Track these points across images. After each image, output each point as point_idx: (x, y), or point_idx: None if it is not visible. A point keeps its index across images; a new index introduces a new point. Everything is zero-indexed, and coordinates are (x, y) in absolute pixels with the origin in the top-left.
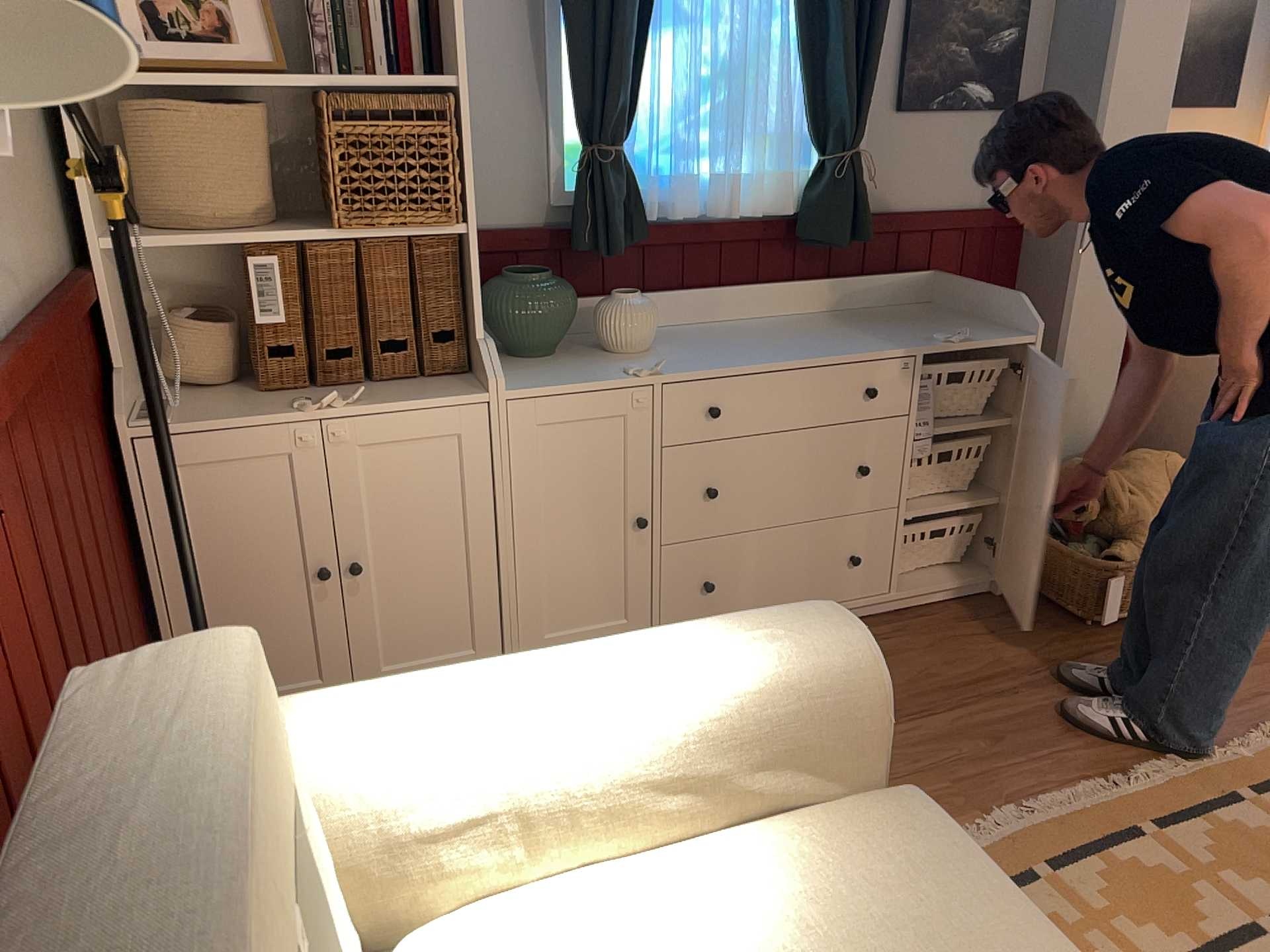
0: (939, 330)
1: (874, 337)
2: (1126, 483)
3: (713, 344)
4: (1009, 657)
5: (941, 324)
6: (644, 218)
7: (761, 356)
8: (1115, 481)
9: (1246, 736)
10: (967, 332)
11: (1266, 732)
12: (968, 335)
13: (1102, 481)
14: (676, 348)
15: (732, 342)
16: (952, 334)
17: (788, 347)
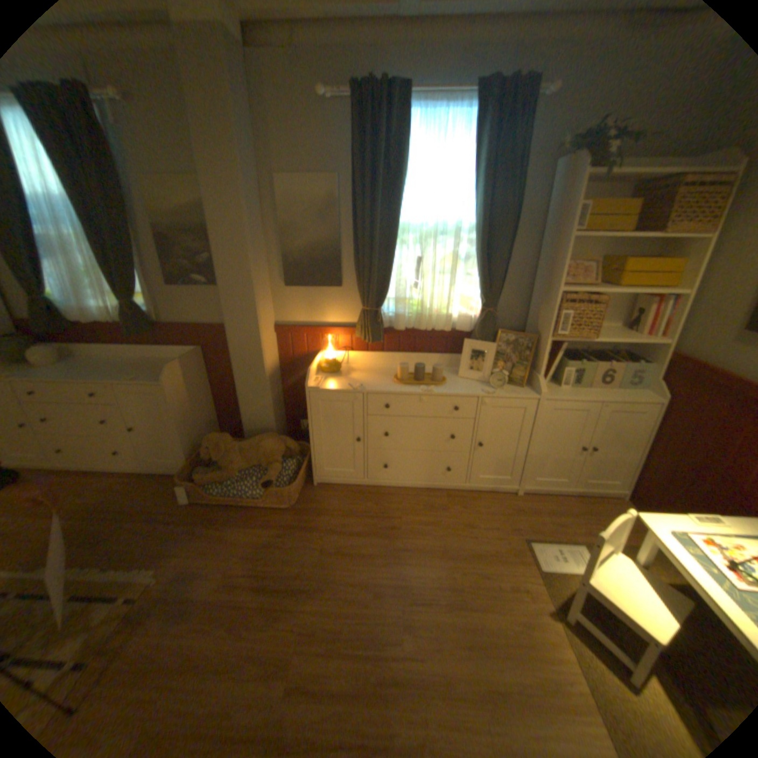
0: (146, 374)
1: (116, 374)
2: (239, 447)
3: (70, 368)
4: (136, 507)
5: (159, 371)
6: (64, 321)
7: (57, 377)
8: (219, 446)
9: (124, 574)
10: (149, 377)
11: (130, 575)
12: (129, 380)
13: (212, 446)
14: (56, 368)
15: (77, 368)
16: (141, 377)
17: (79, 374)
